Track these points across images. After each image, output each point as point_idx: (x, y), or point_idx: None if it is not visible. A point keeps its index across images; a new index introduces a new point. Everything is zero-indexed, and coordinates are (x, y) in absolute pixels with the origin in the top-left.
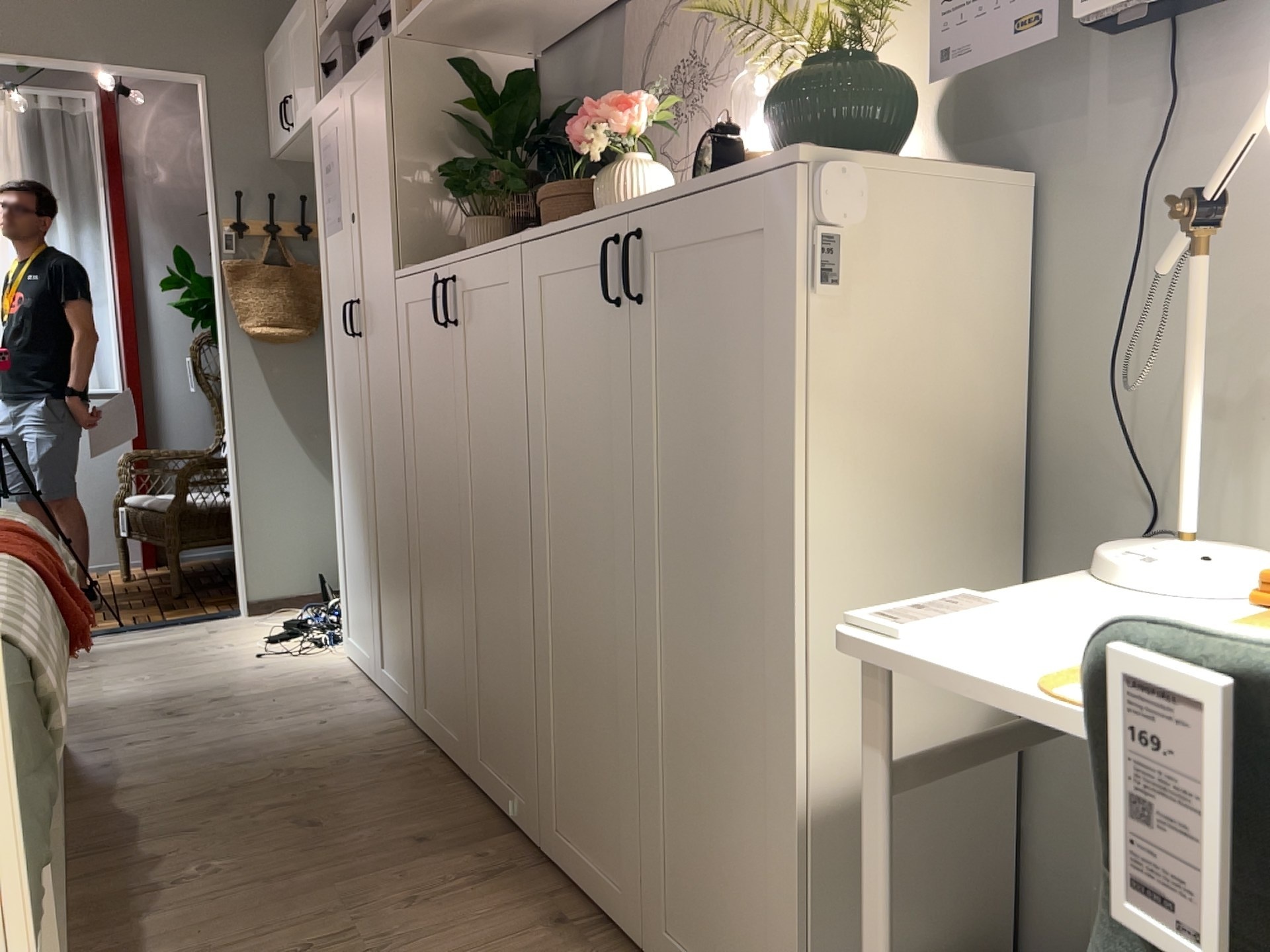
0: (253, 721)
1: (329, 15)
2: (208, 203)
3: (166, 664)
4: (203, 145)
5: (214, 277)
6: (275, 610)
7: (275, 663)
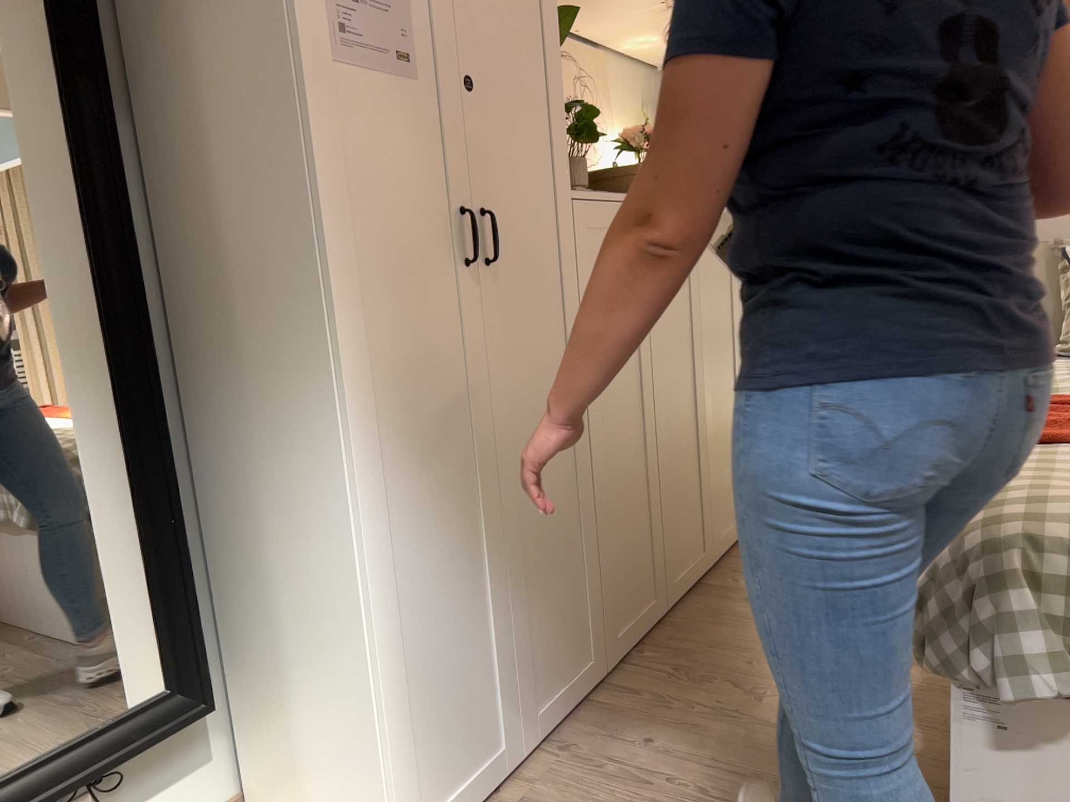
0: None
1: None
2: None
3: None
4: None
5: None
6: None
7: None
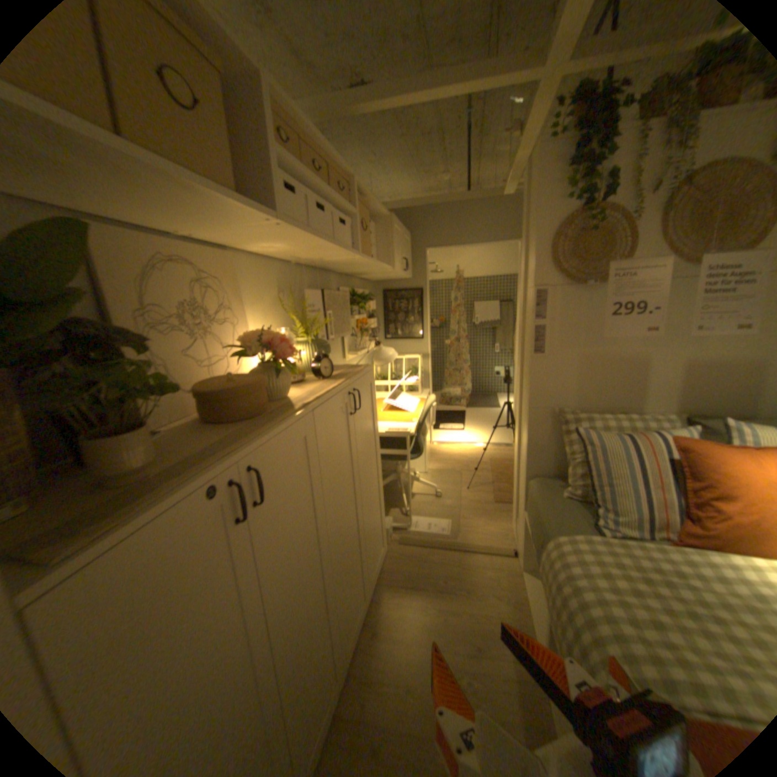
0: None
1: None
2: None
3: None
4: None
5: None
6: None
7: None
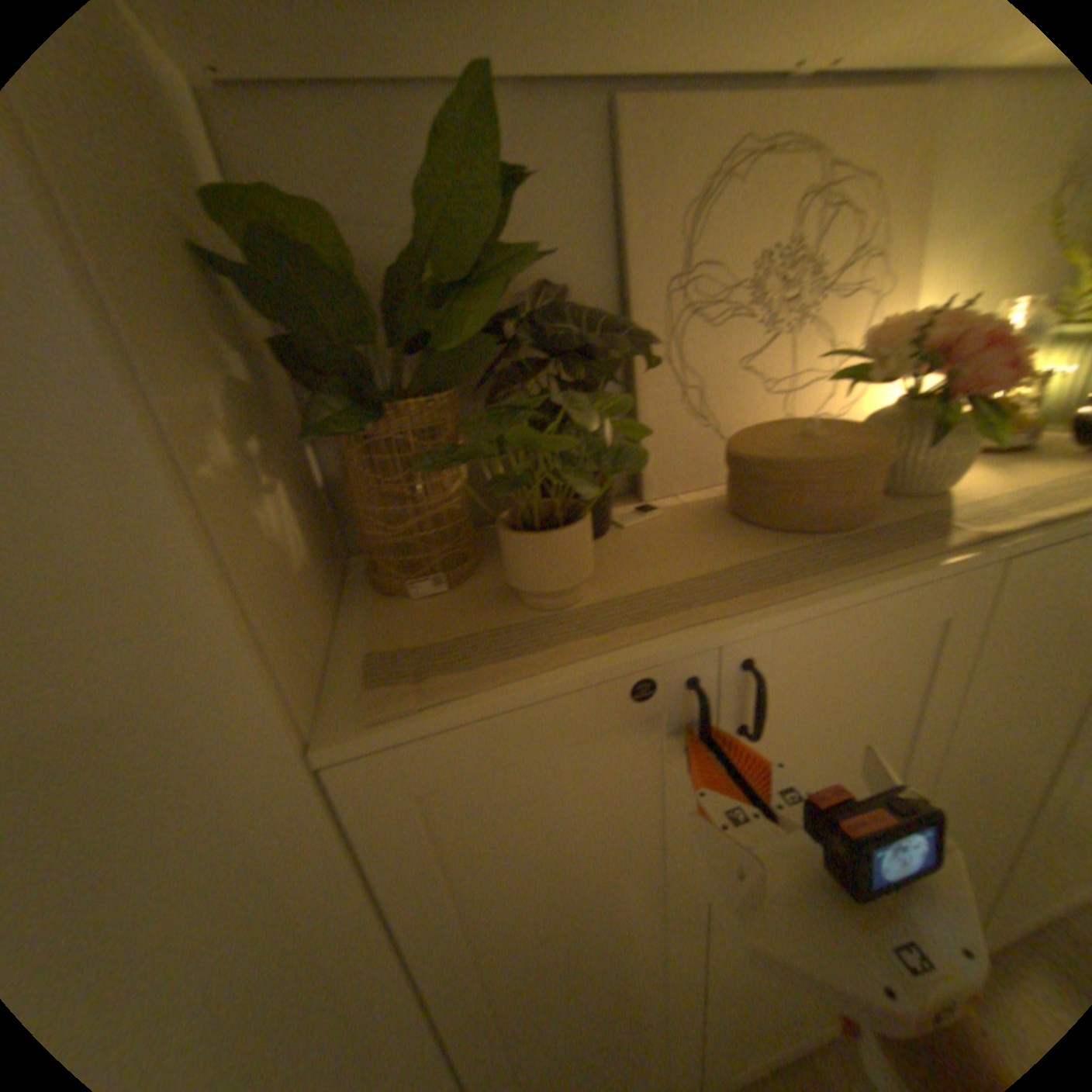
0: None
1: None
2: None
3: None
4: None
5: None
6: None
7: None
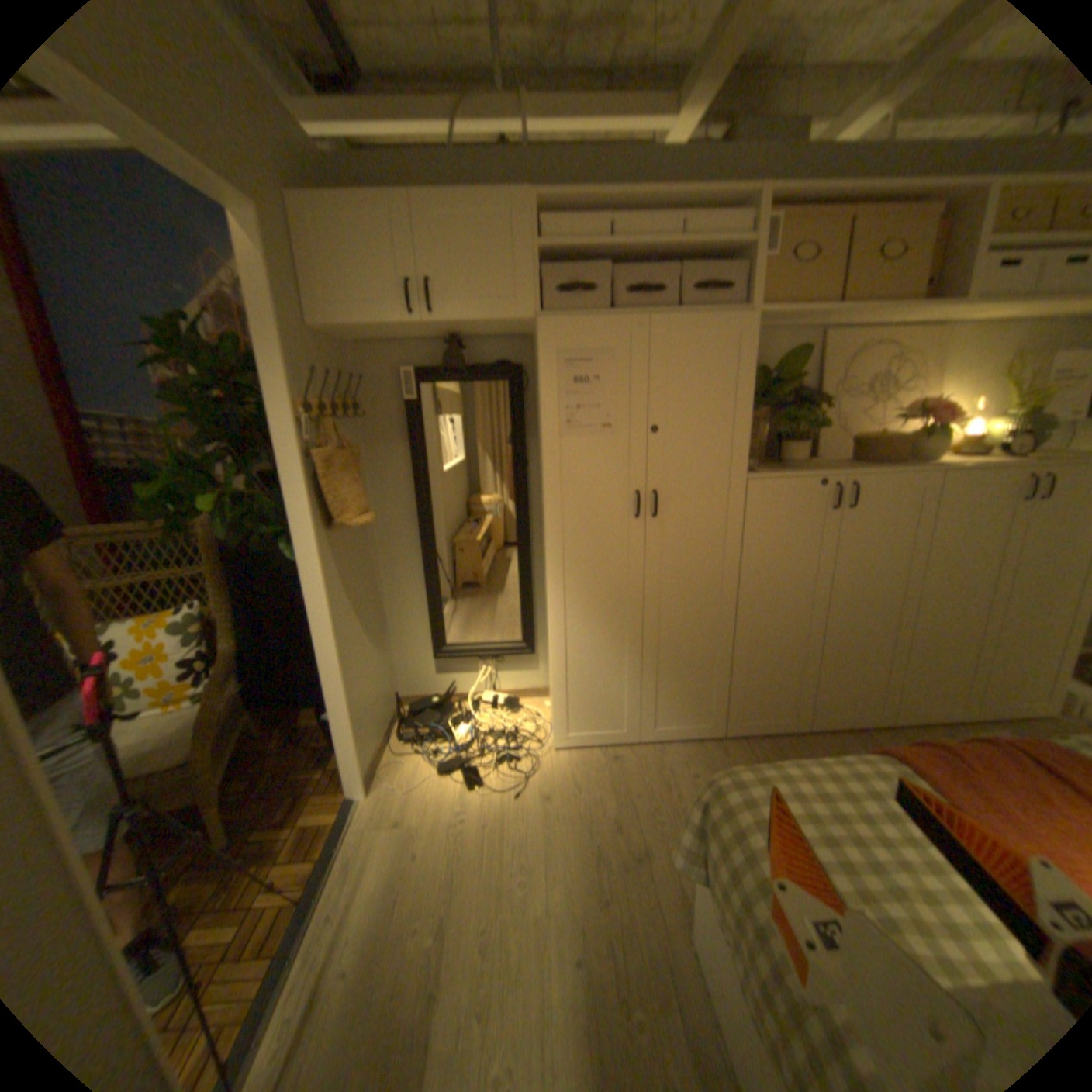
0: (675, 811)
1: (544, 232)
2: (262, 380)
3: (484, 864)
4: (251, 303)
5: (284, 471)
6: (375, 776)
7: (542, 790)
